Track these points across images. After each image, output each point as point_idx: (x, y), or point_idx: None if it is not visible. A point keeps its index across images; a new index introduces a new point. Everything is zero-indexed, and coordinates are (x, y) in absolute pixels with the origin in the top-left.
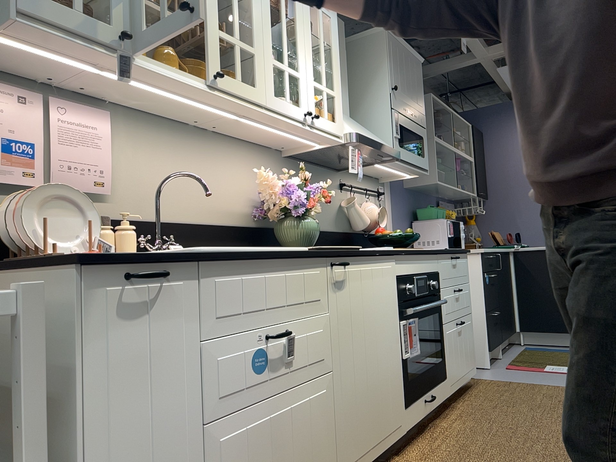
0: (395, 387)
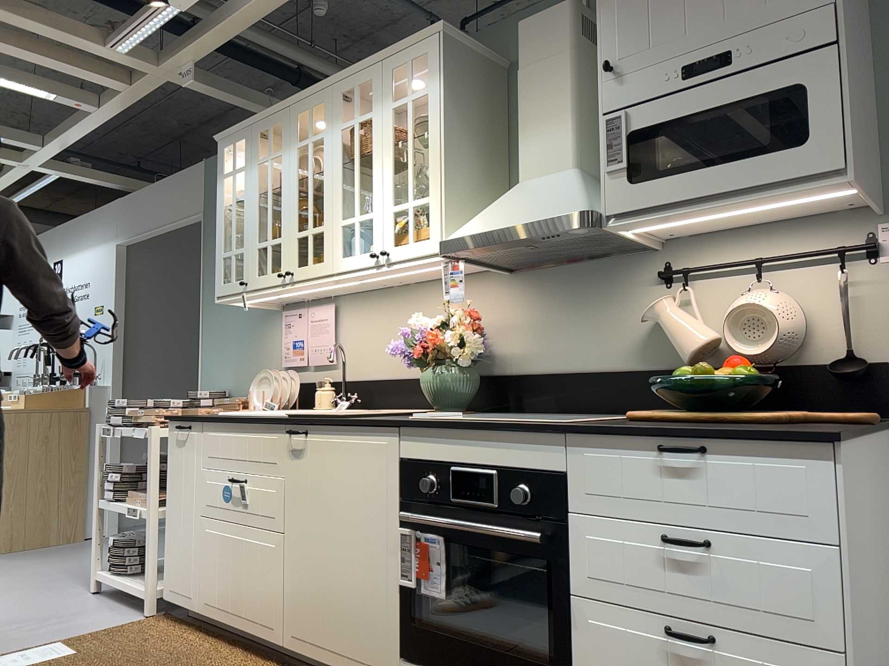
0: (375, 610)
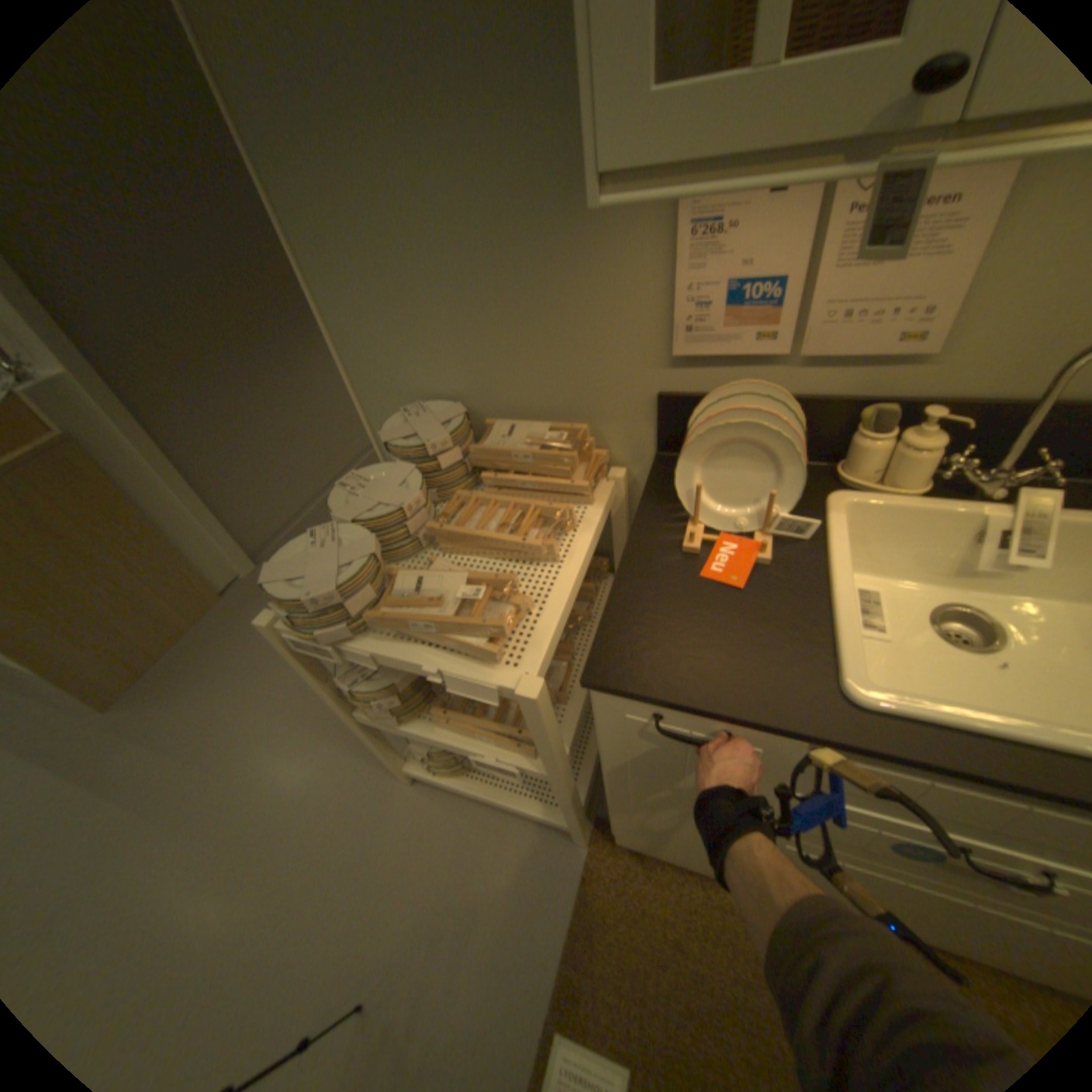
0: None
